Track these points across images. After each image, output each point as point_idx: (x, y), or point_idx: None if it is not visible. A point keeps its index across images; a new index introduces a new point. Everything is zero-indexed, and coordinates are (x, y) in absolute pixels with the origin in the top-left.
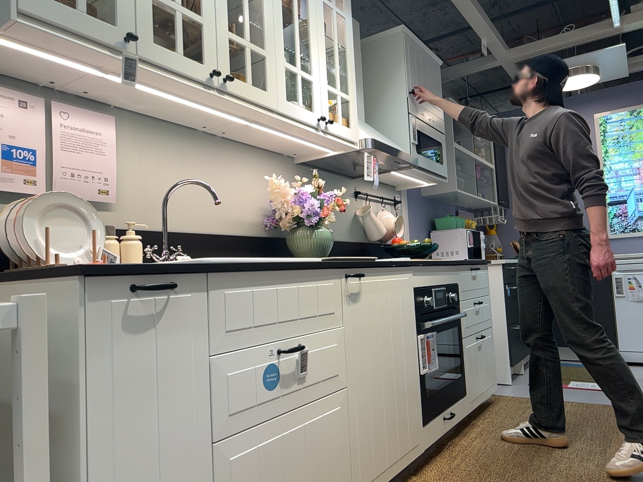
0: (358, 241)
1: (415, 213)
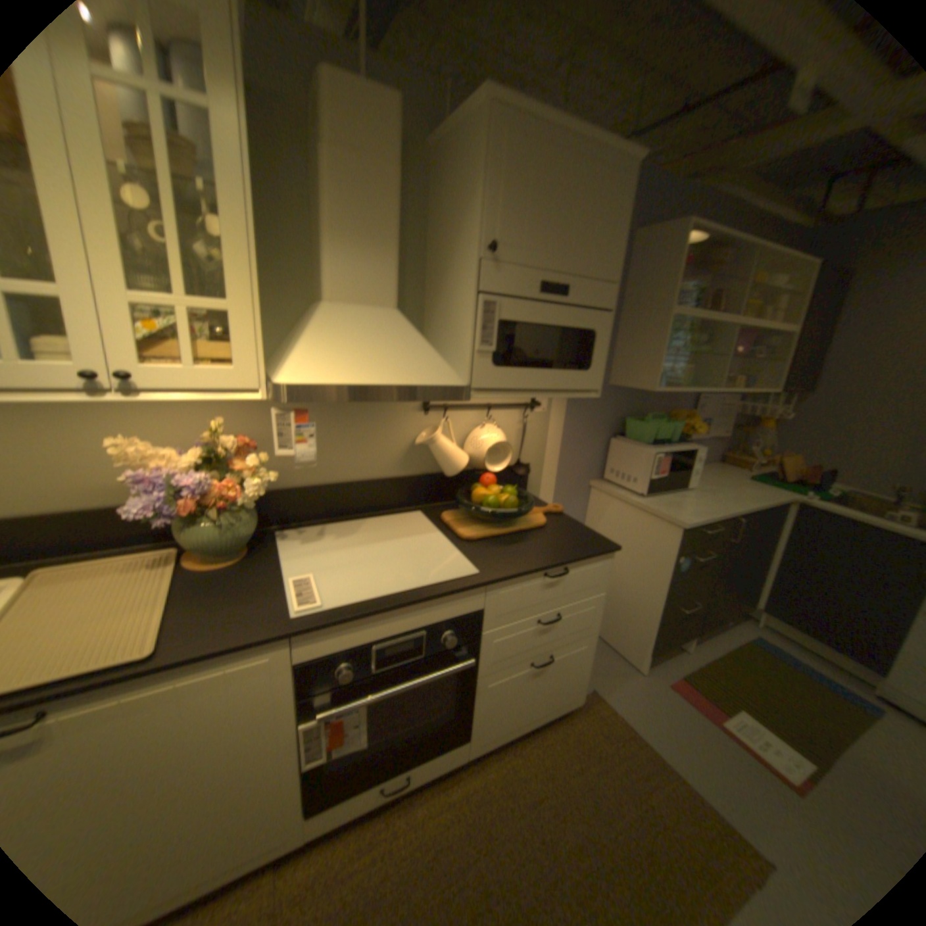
0: (420, 472)
1: (581, 413)
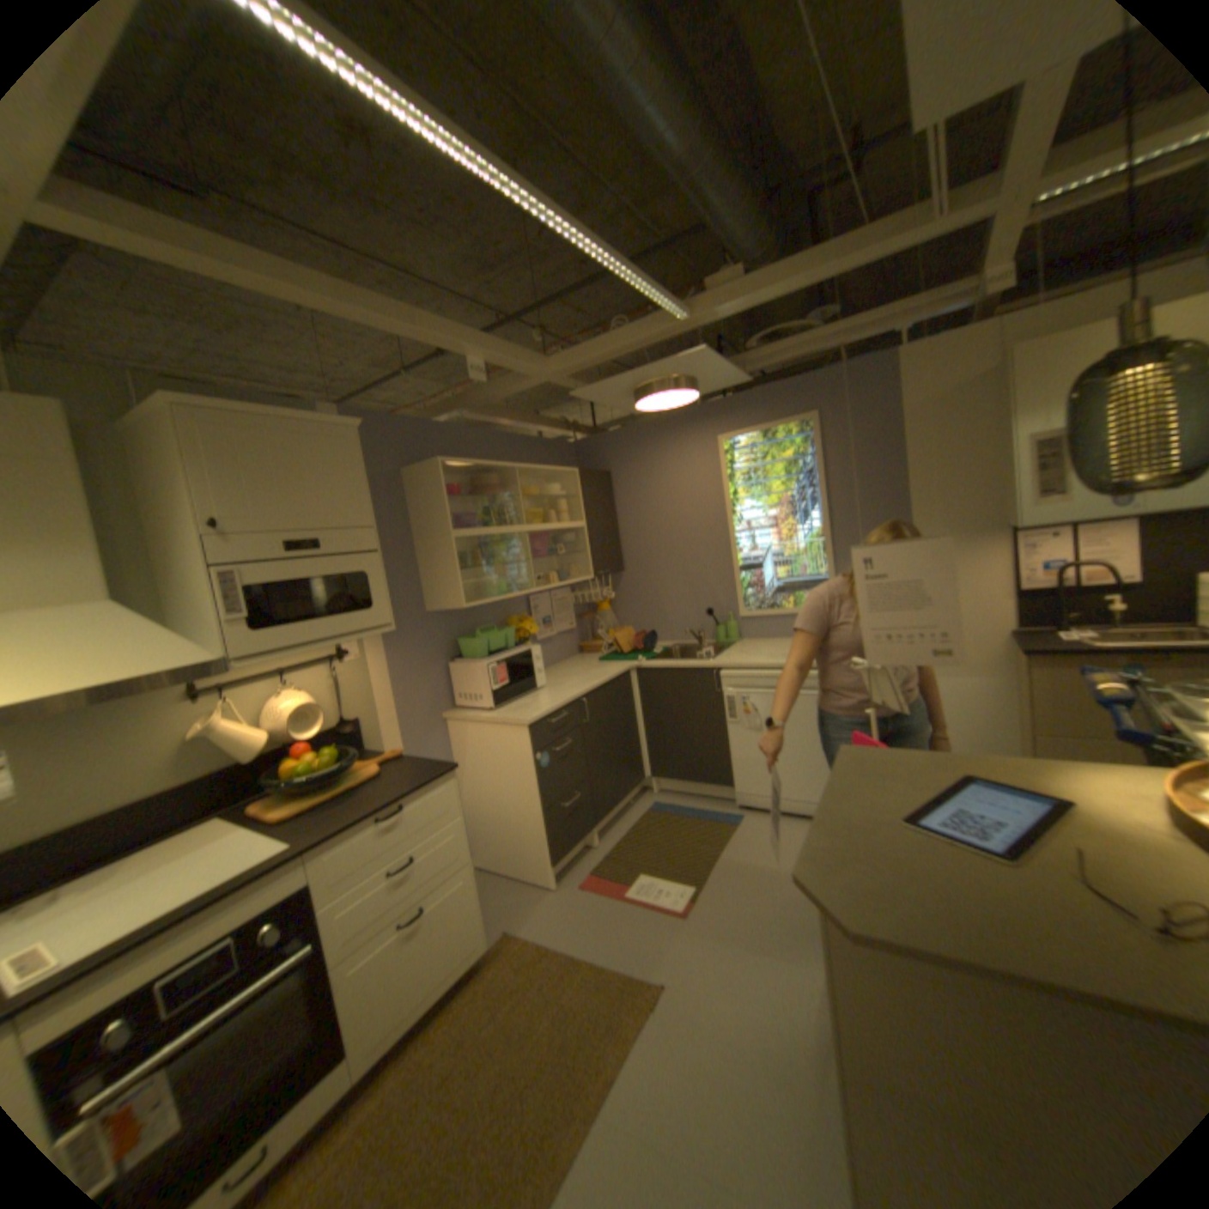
0: (204, 774)
1: (404, 648)
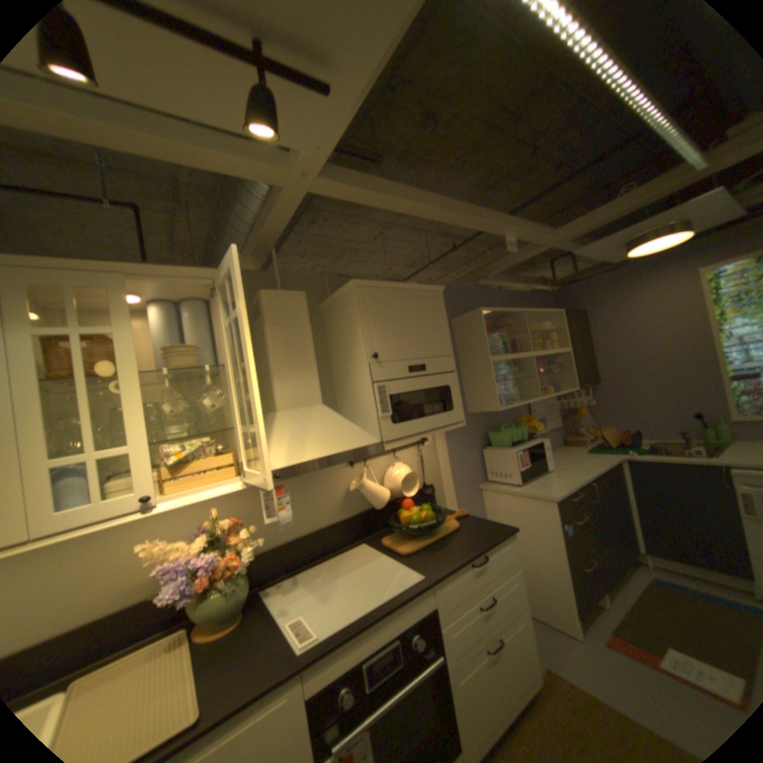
0: (356, 513)
1: (455, 438)
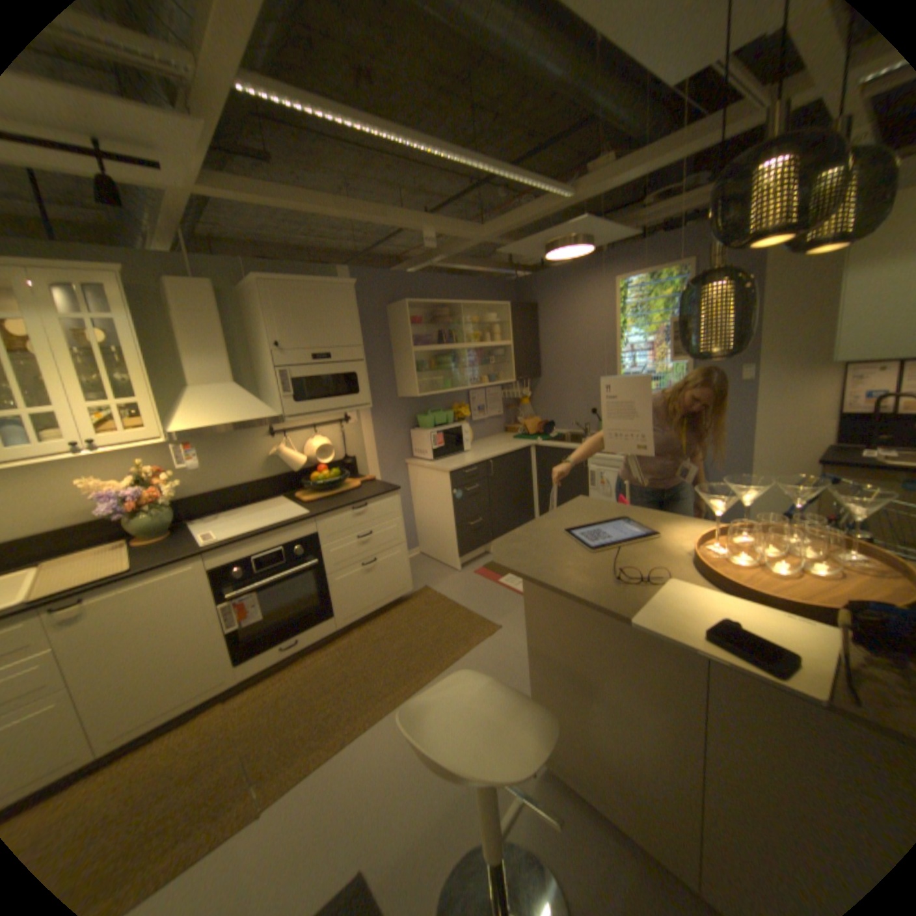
0: (278, 474)
1: (383, 418)
